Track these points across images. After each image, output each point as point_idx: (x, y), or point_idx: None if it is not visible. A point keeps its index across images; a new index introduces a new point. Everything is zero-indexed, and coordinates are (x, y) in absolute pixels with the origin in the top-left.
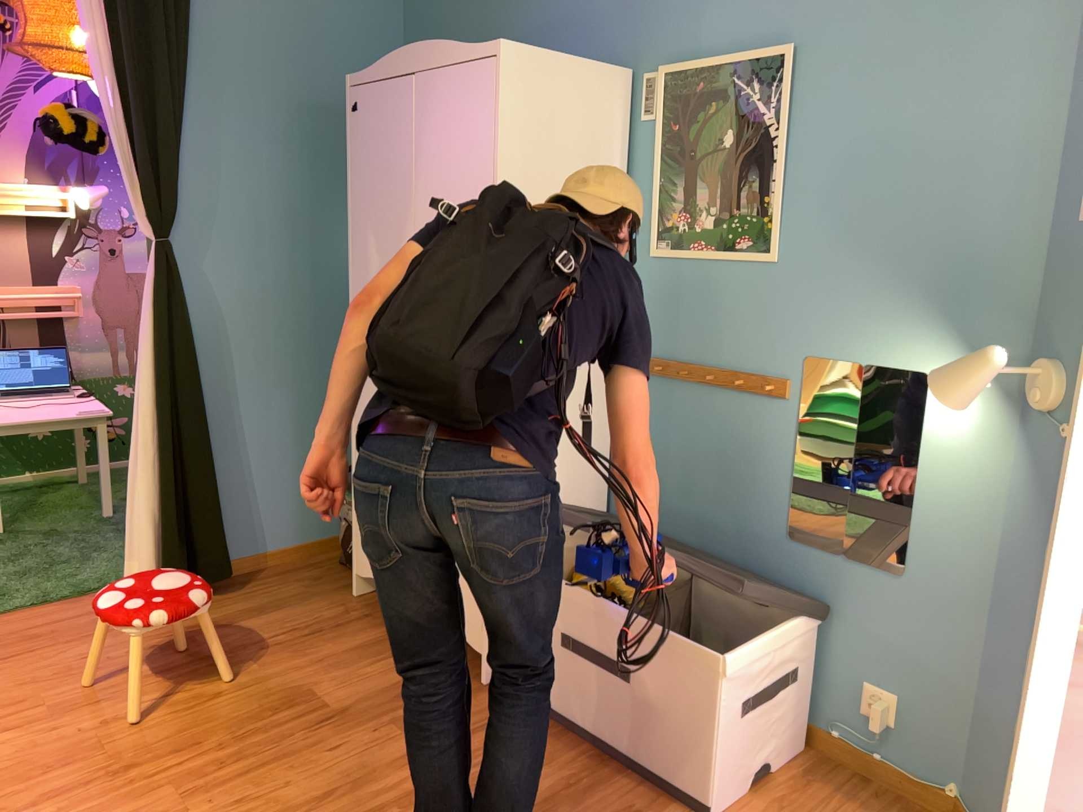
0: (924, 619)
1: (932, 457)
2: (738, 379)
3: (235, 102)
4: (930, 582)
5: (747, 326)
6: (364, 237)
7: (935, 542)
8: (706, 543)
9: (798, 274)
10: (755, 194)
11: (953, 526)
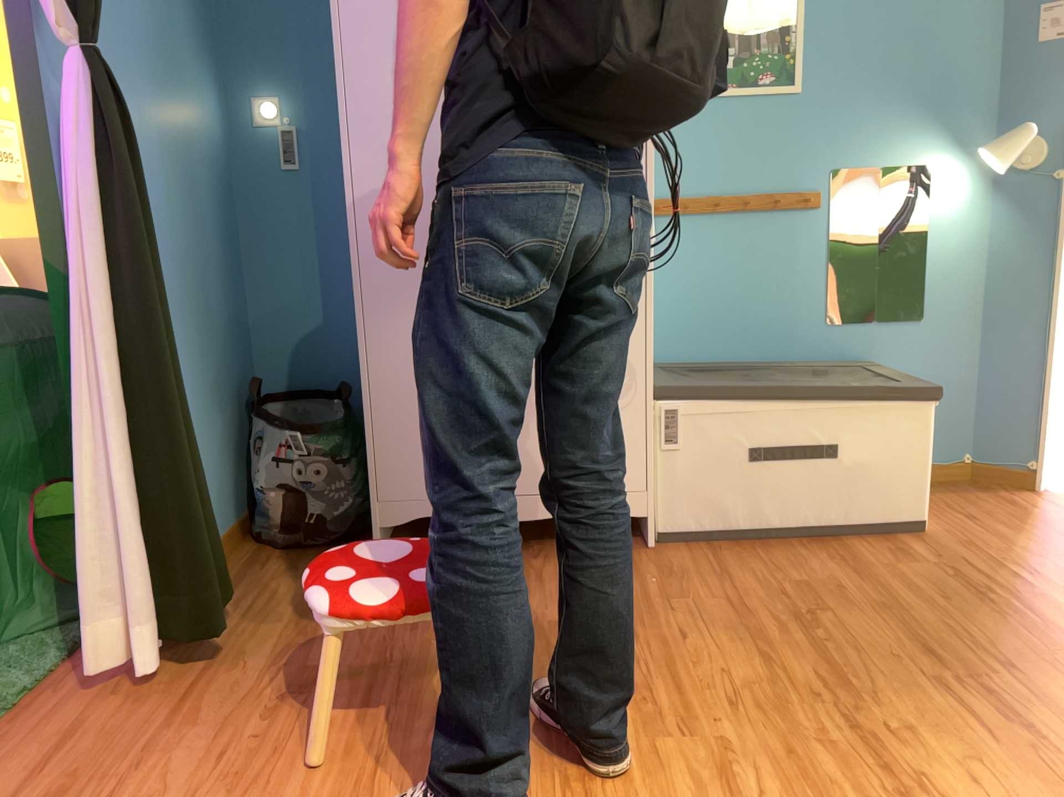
0: (940, 346)
1: (938, 226)
2: (773, 200)
3: None
4: (942, 317)
5: (773, 153)
6: (376, 71)
7: (944, 288)
8: (748, 356)
9: (820, 101)
10: (777, 34)
11: (955, 272)
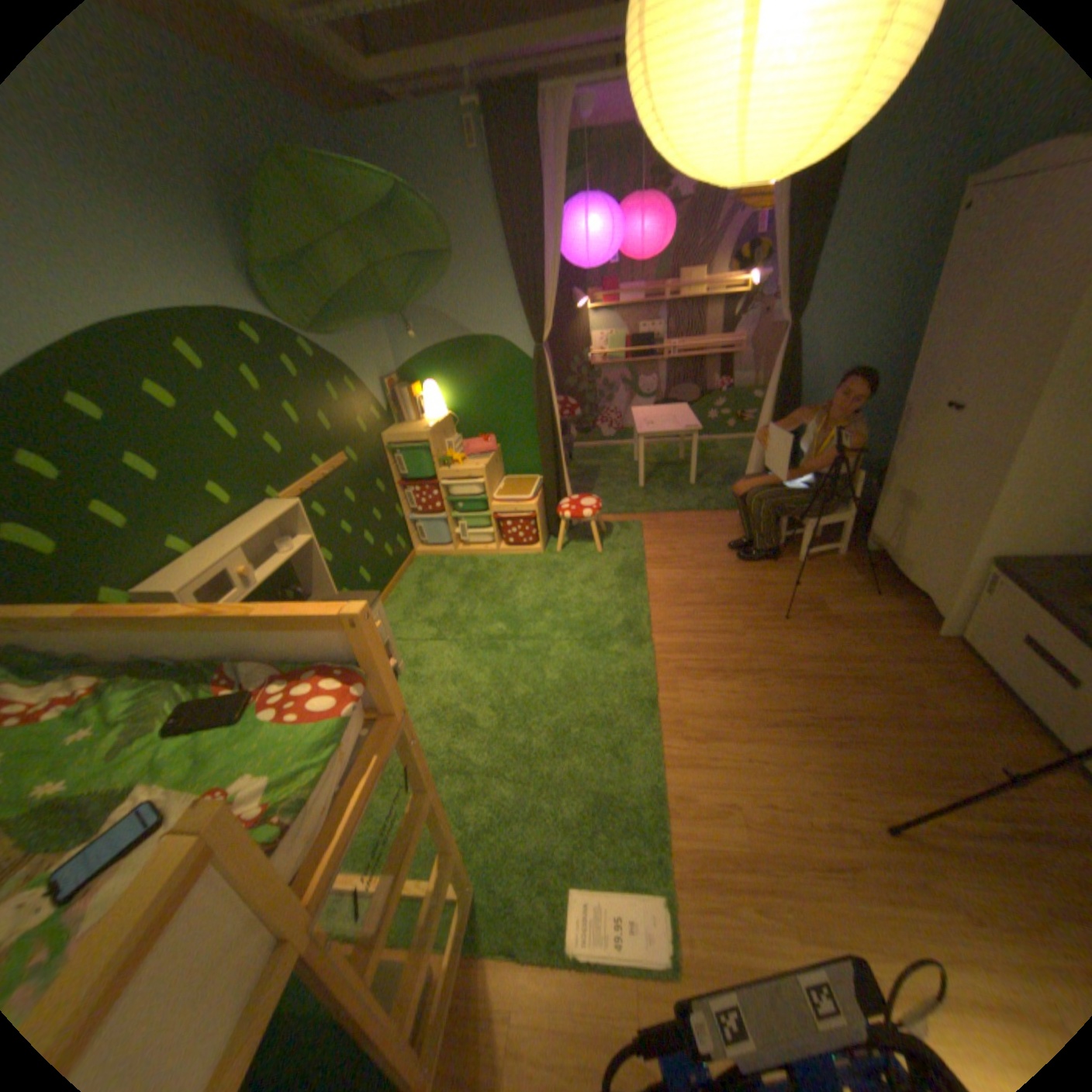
0: None
1: None
2: None
3: (865, 215)
4: None
5: None
6: (941, 318)
7: None
8: None
9: None
10: None
11: None
